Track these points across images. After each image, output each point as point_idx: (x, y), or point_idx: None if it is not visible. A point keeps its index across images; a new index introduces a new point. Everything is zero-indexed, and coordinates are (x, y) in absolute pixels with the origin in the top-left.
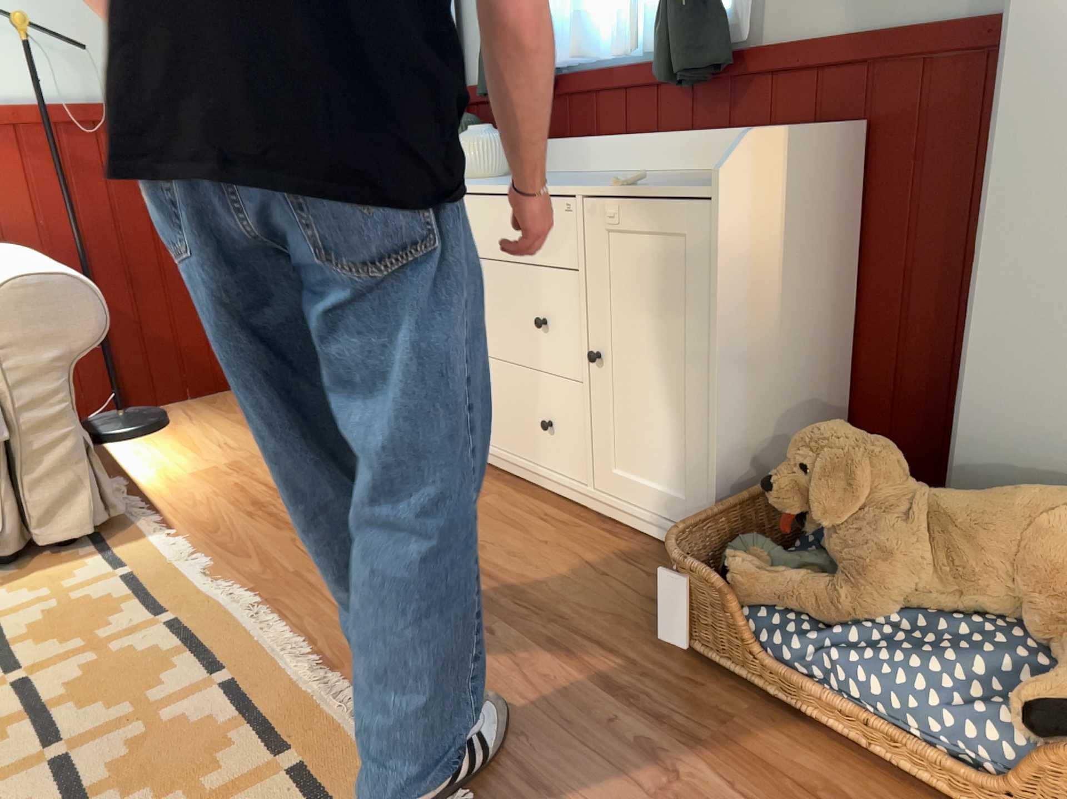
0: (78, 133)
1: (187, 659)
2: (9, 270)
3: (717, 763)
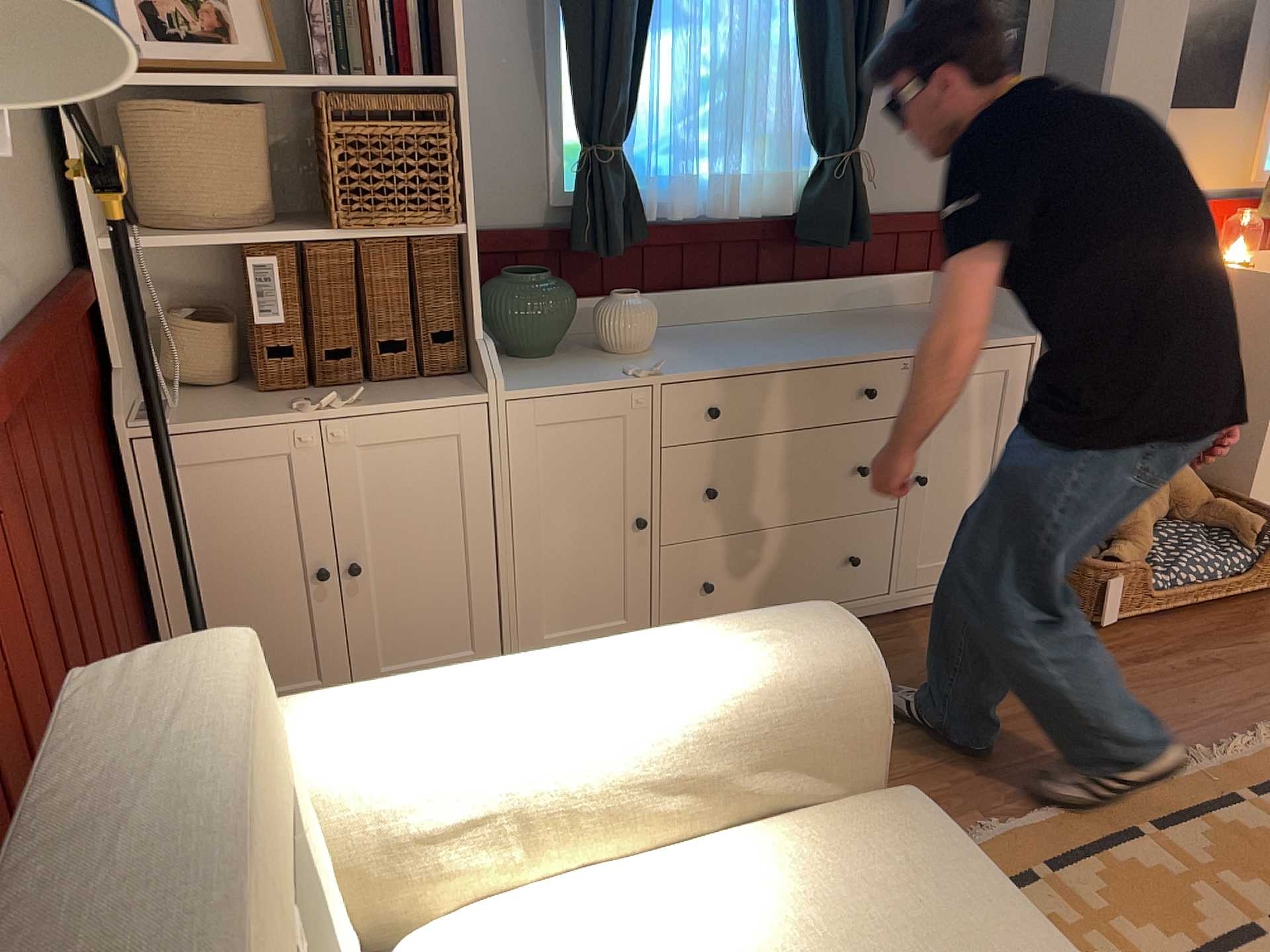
0: (8, 417)
1: (1116, 852)
2: (751, 653)
3: (1204, 646)
